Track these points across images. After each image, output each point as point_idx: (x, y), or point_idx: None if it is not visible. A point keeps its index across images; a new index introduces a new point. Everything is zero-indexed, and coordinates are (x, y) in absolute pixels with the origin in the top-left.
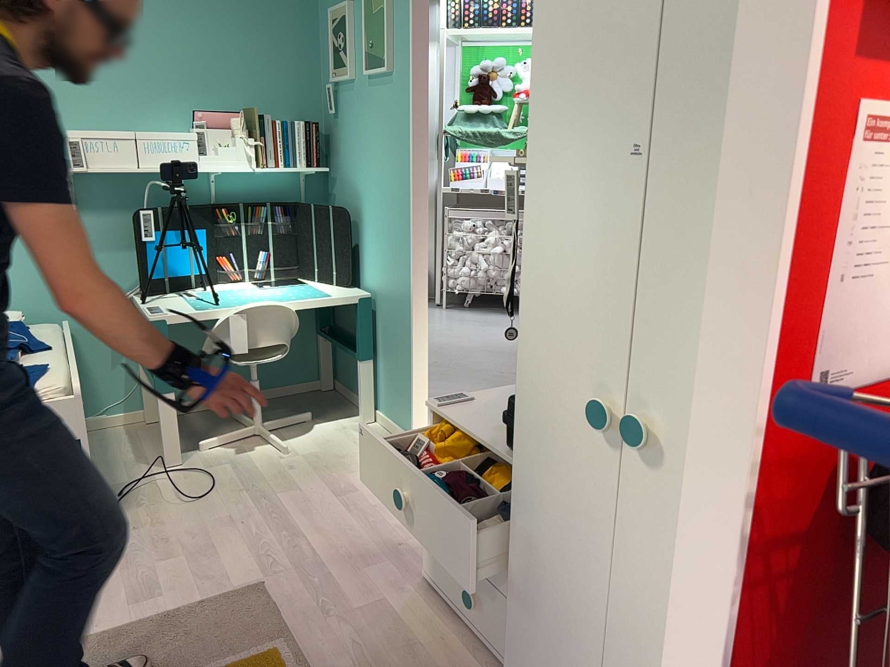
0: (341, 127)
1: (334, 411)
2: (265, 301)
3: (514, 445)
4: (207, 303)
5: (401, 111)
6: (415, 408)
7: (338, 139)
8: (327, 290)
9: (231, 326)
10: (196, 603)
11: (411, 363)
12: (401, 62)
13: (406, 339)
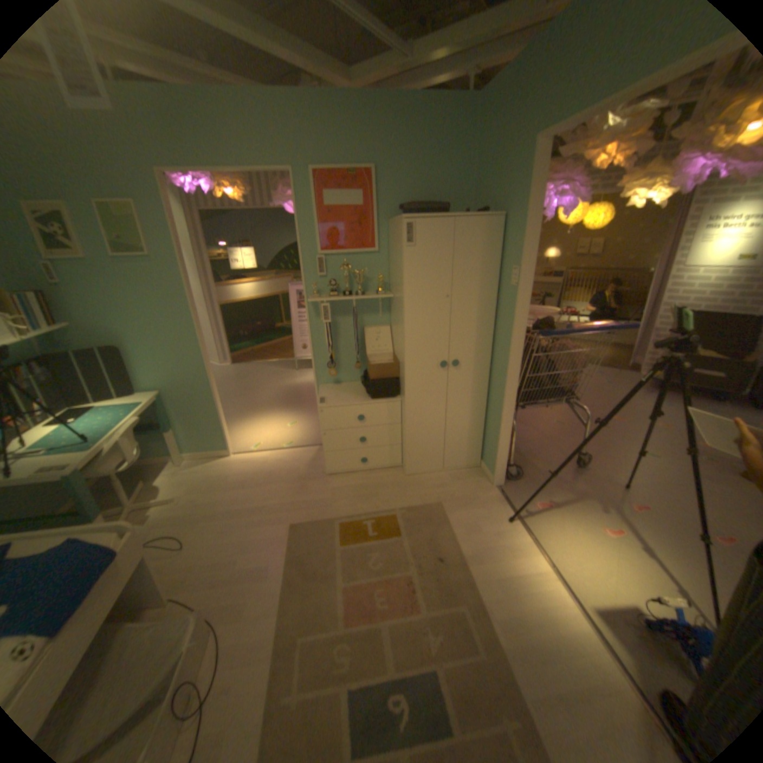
0: (68, 292)
1: (145, 474)
2: (112, 424)
3: (374, 398)
4: (68, 447)
5: (168, 279)
6: (226, 435)
7: (62, 300)
8: (122, 402)
9: (112, 449)
10: (287, 551)
11: (215, 414)
12: (160, 249)
13: (207, 403)
